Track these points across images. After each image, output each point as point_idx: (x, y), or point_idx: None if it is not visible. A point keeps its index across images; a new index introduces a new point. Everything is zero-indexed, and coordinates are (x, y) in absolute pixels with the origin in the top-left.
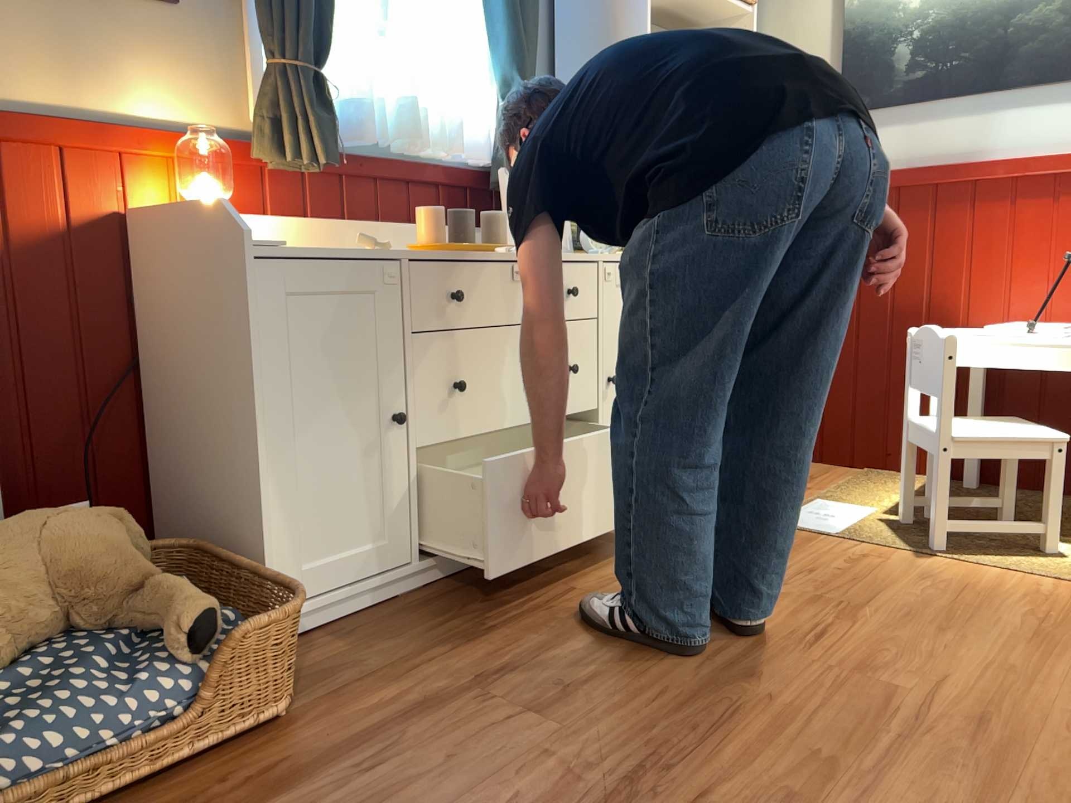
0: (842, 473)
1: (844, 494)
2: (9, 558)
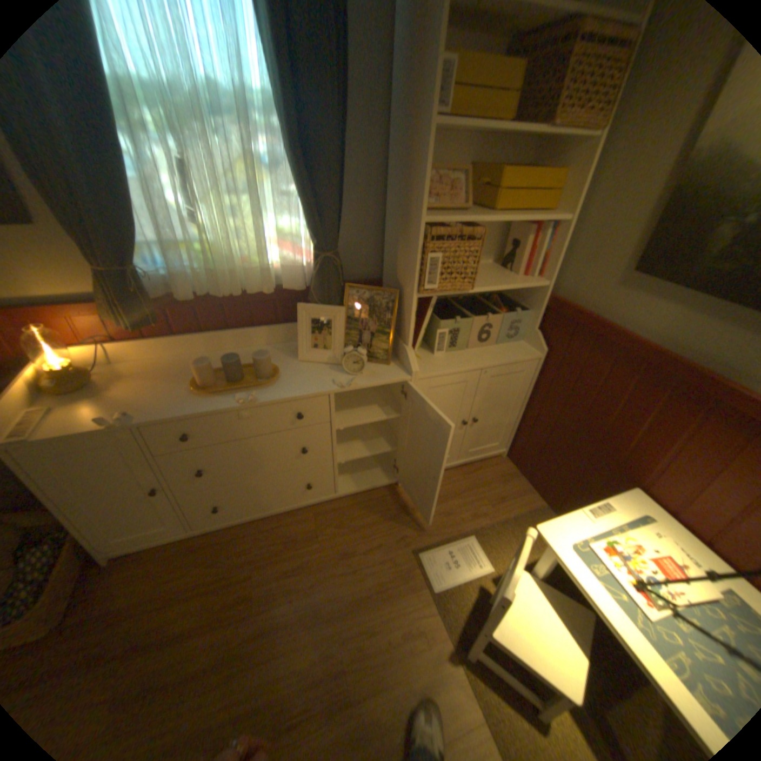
0: (528, 504)
1: (495, 540)
2: None
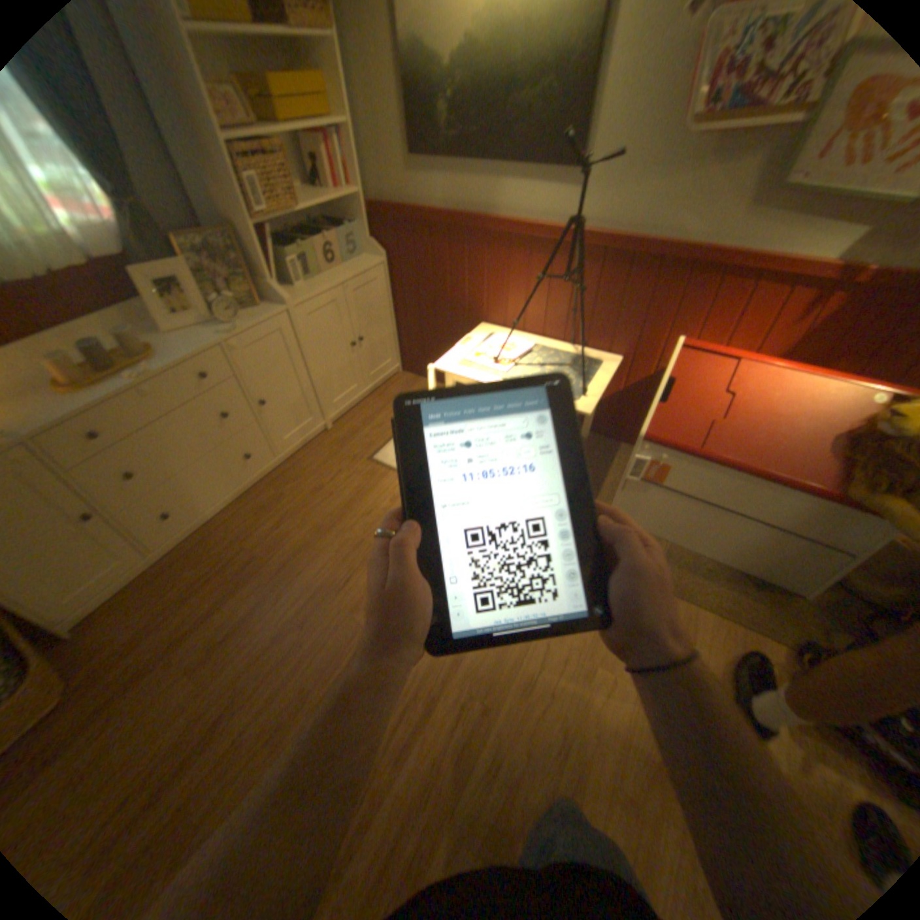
0: None
1: None
2: None
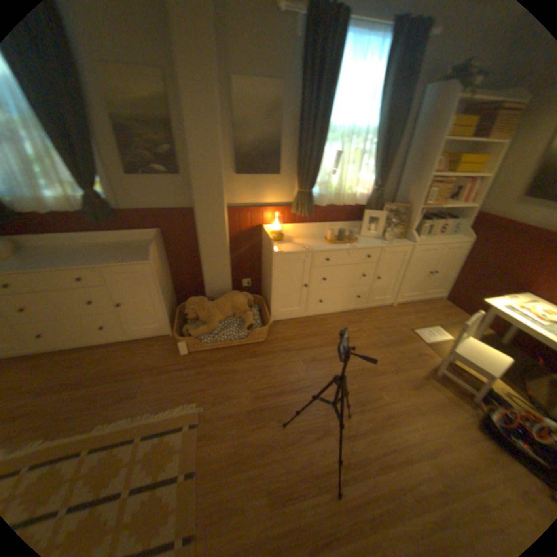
0: (463, 319)
1: (450, 329)
2: (227, 303)
